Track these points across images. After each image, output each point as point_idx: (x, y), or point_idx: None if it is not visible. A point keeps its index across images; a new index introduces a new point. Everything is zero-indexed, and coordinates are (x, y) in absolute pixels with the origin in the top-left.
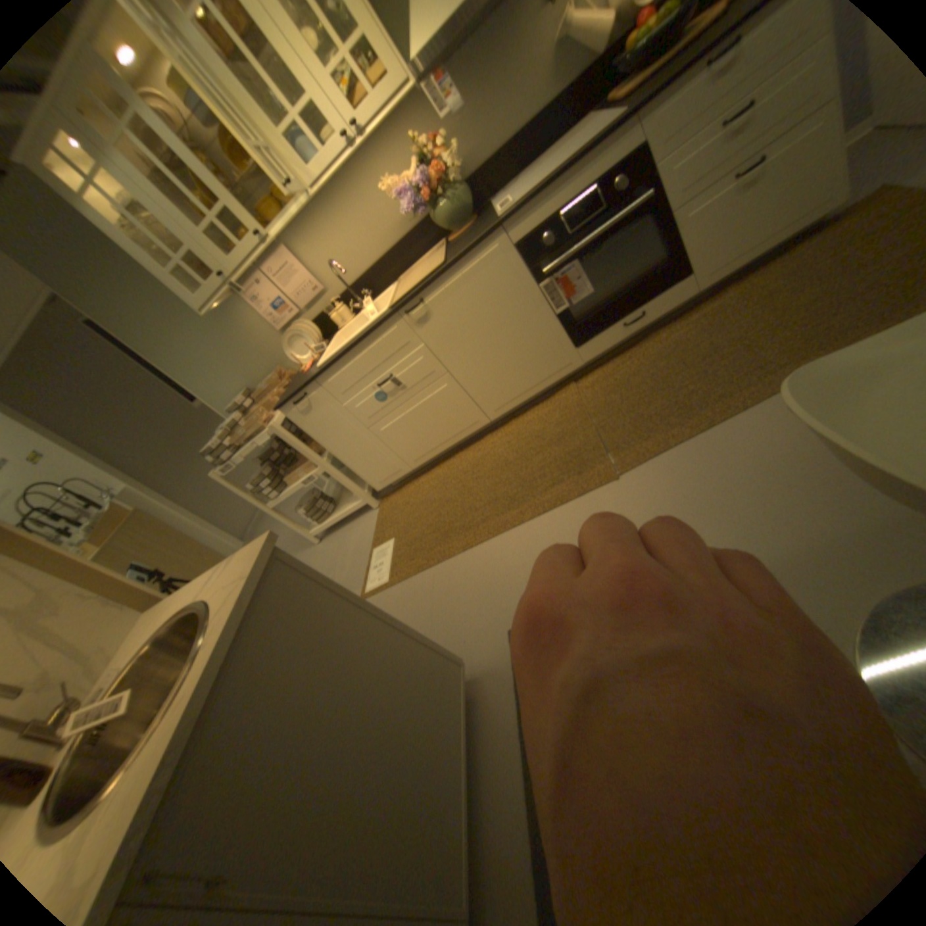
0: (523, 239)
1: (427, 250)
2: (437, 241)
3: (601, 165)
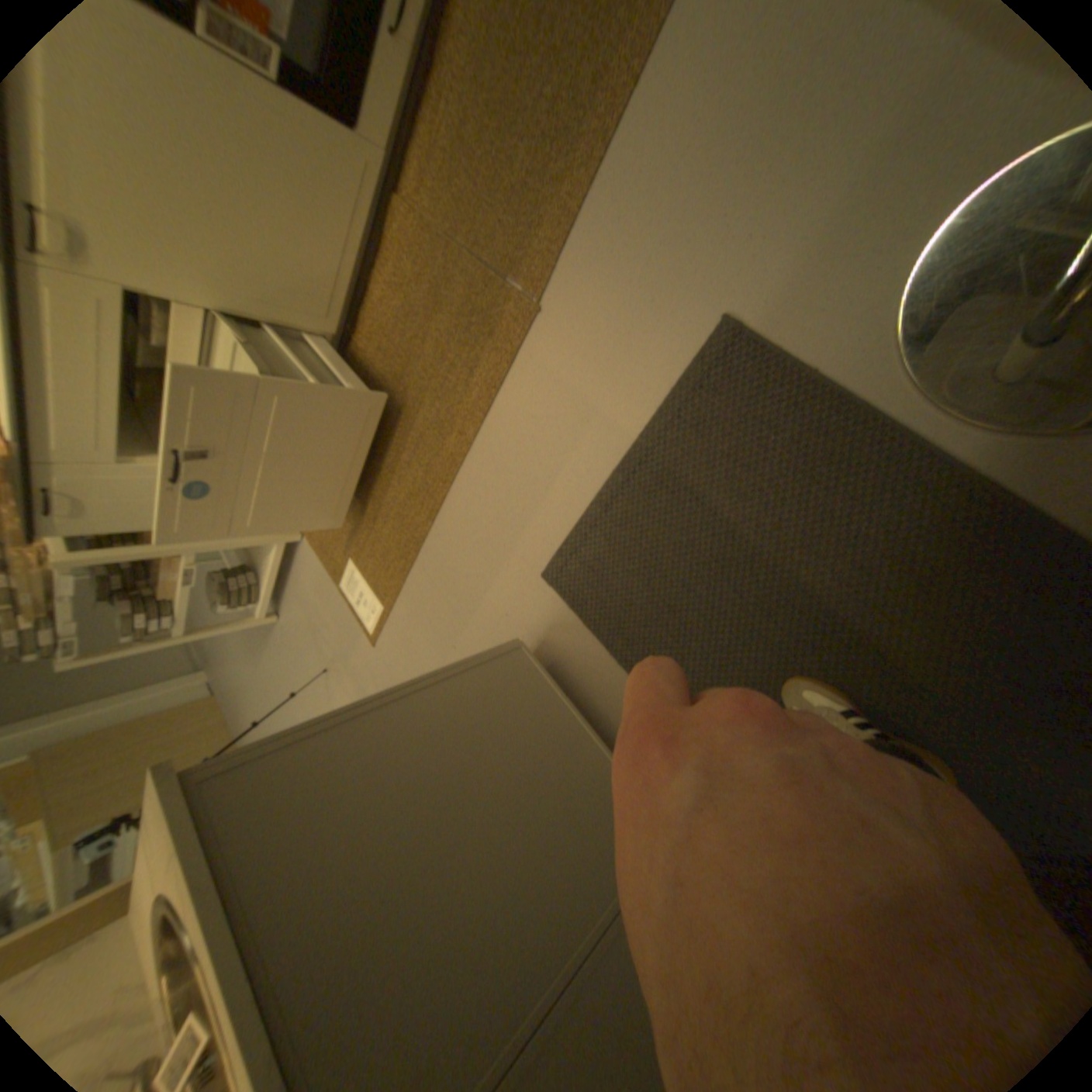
0: None
1: None
2: None
3: None
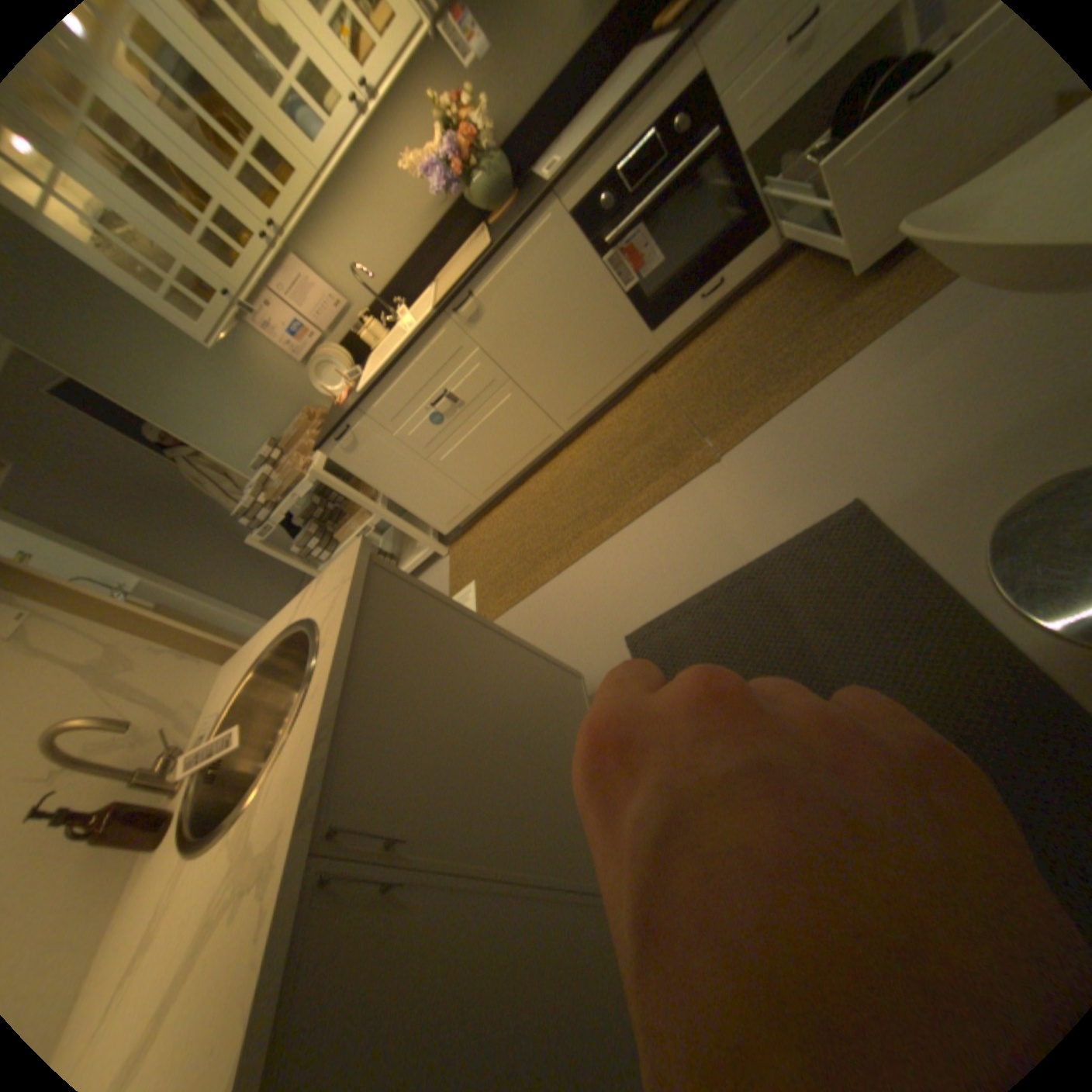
0: (577, 206)
1: (464, 240)
2: (474, 229)
3: (657, 103)
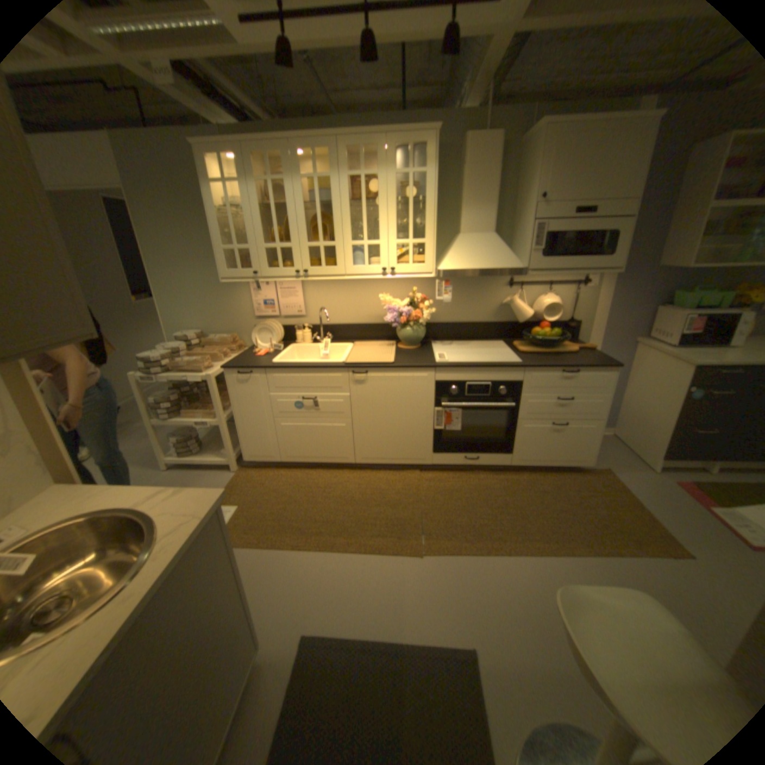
0: (440, 381)
1: (380, 340)
2: (388, 339)
3: (498, 377)
